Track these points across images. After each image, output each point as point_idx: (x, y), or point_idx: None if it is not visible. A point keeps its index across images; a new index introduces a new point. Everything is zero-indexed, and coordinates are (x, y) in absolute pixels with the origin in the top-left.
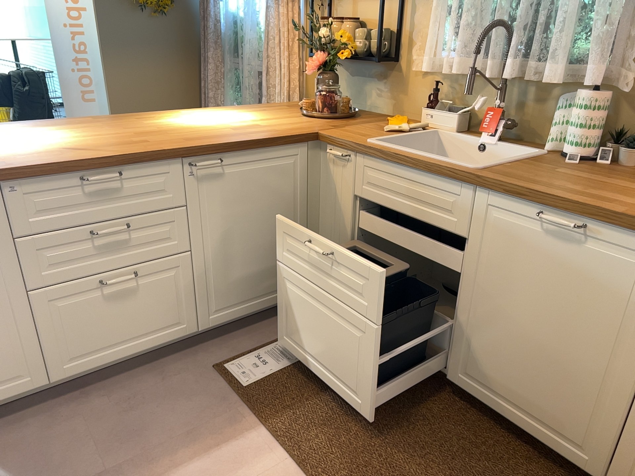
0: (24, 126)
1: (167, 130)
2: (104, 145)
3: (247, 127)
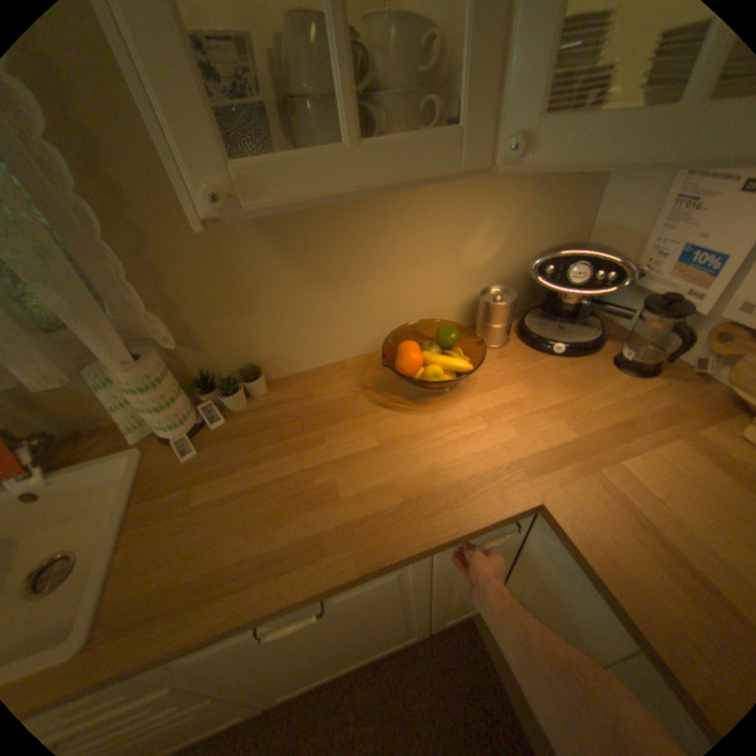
0: None
1: None
2: None
3: None
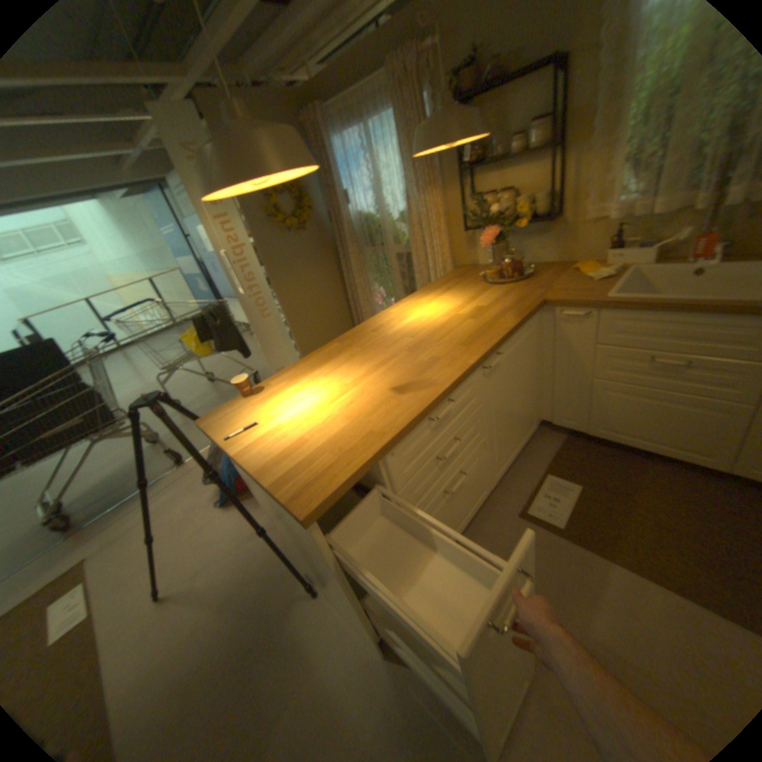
0: (299, 372)
1: (421, 337)
2: (408, 375)
3: (478, 312)
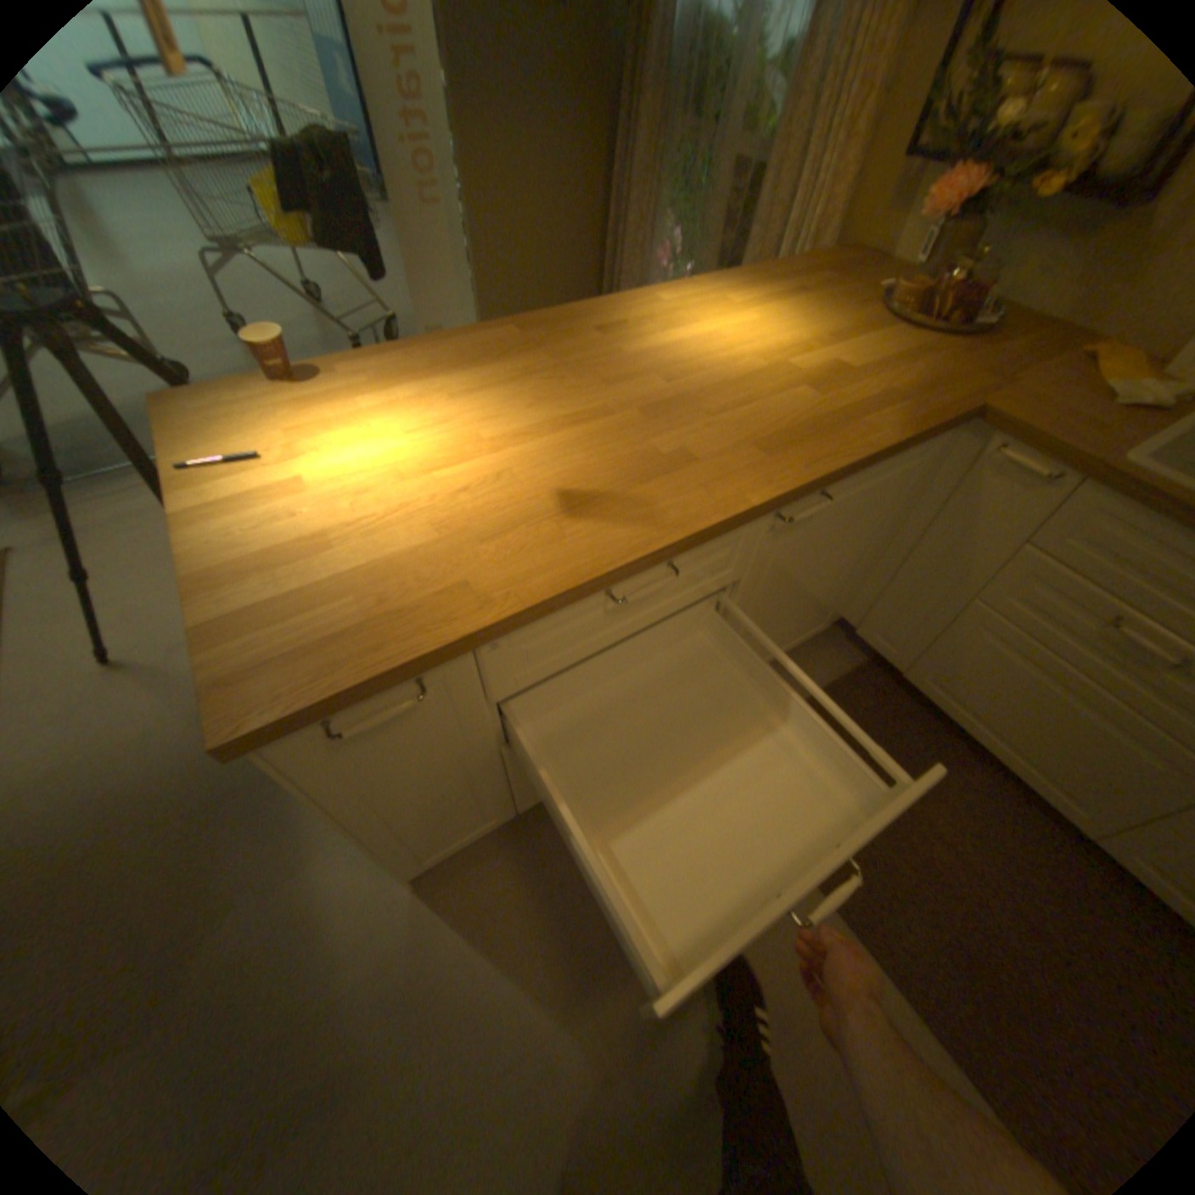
0: (406, 366)
1: (688, 389)
2: (614, 475)
3: (835, 377)
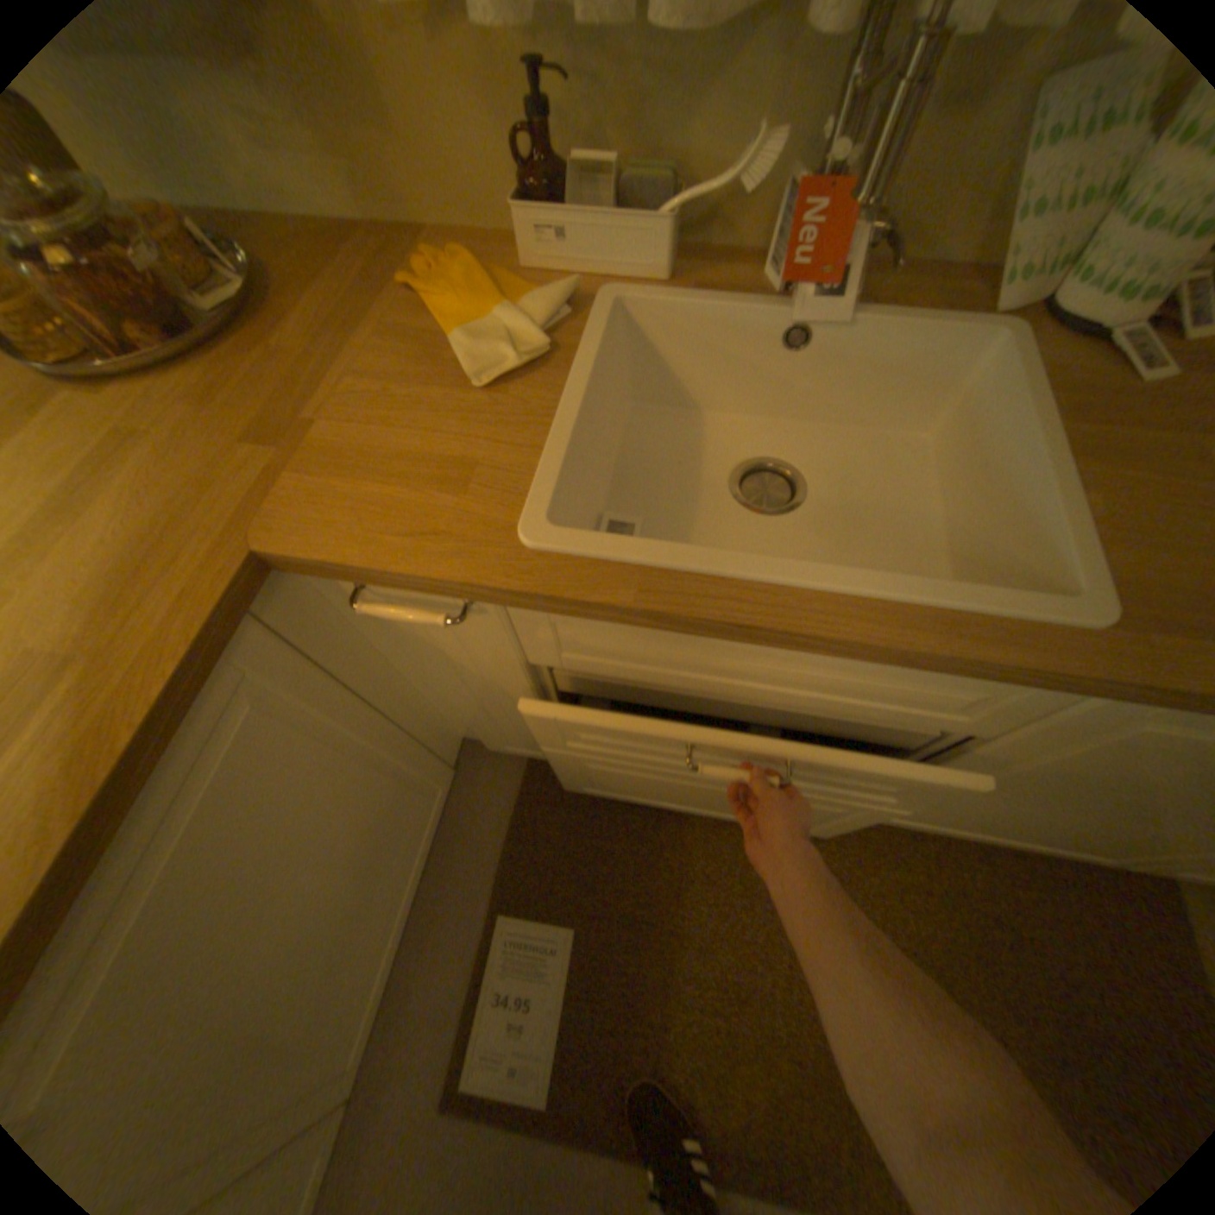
0: None
1: None
2: None
3: None
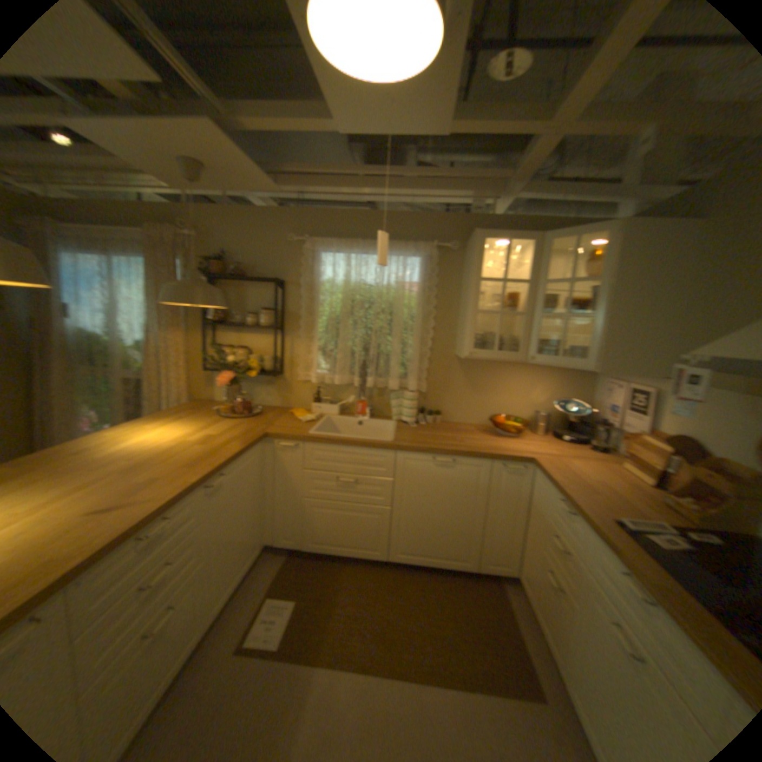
0: None
1: (145, 460)
2: (122, 496)
3: (210, 440)
